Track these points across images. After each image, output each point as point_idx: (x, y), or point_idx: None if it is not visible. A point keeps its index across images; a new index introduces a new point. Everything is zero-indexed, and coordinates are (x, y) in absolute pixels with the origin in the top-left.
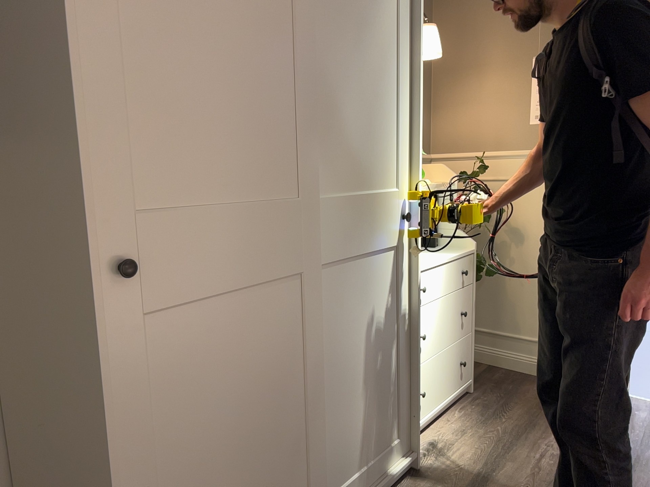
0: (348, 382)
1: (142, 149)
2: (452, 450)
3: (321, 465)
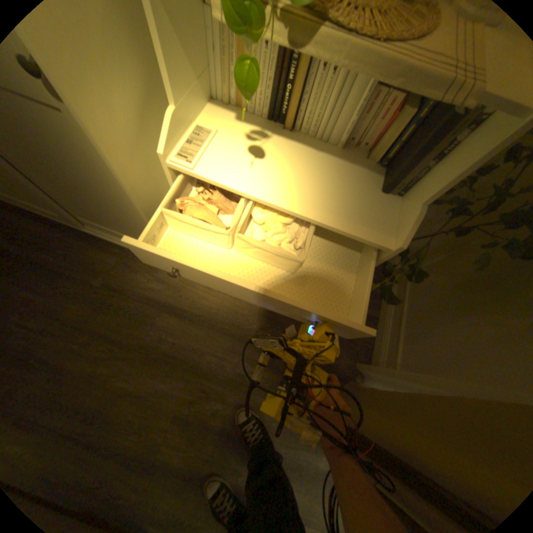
0: (60, 183)
1: None
2: (212, 291)
3: (58, 203)
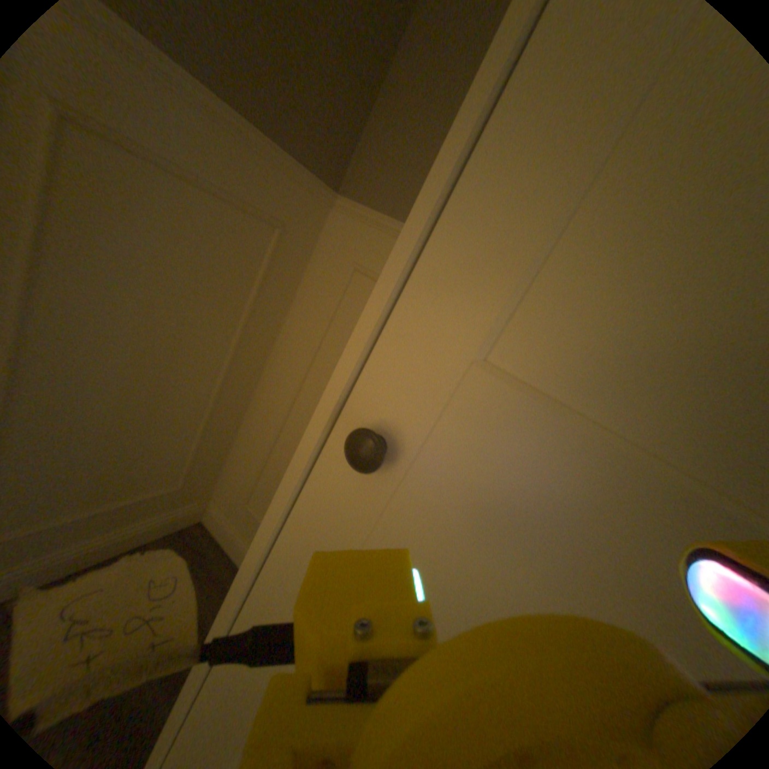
0: None
1: (596, 222)
2: None
3: None
